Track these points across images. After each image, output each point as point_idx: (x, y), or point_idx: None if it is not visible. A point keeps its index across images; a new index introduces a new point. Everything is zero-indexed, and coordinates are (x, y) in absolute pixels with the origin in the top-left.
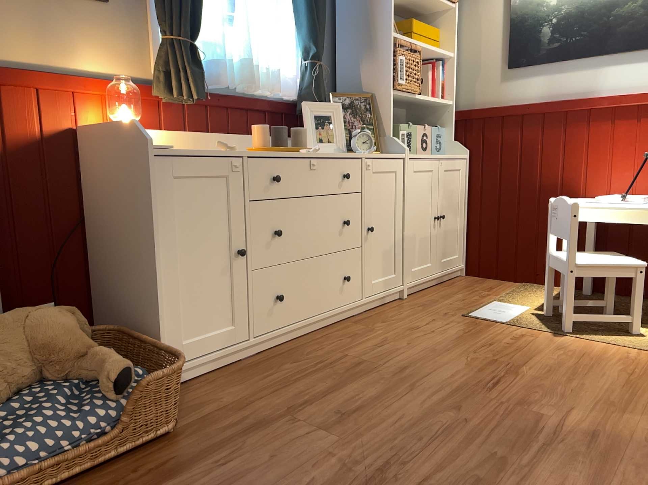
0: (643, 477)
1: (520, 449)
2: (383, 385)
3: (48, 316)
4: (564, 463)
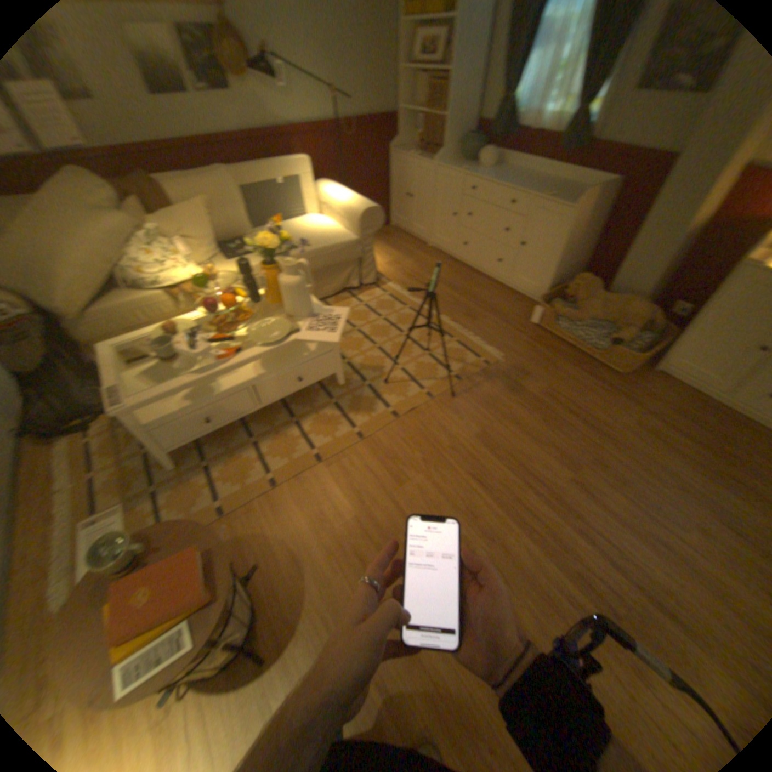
0: (626, 543)
1: (641, 500)
2: (704, 462)
3: (638, 306)
4: (631, 513)
